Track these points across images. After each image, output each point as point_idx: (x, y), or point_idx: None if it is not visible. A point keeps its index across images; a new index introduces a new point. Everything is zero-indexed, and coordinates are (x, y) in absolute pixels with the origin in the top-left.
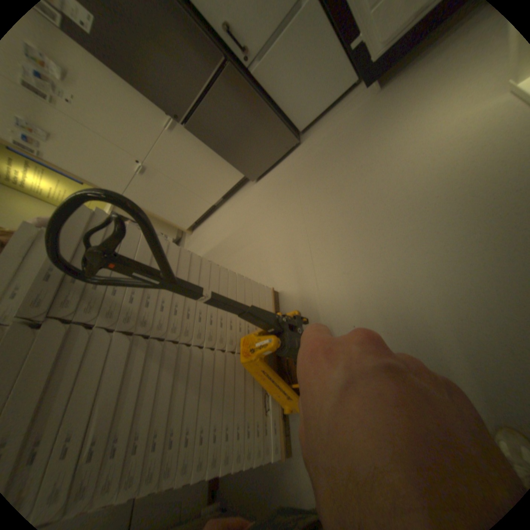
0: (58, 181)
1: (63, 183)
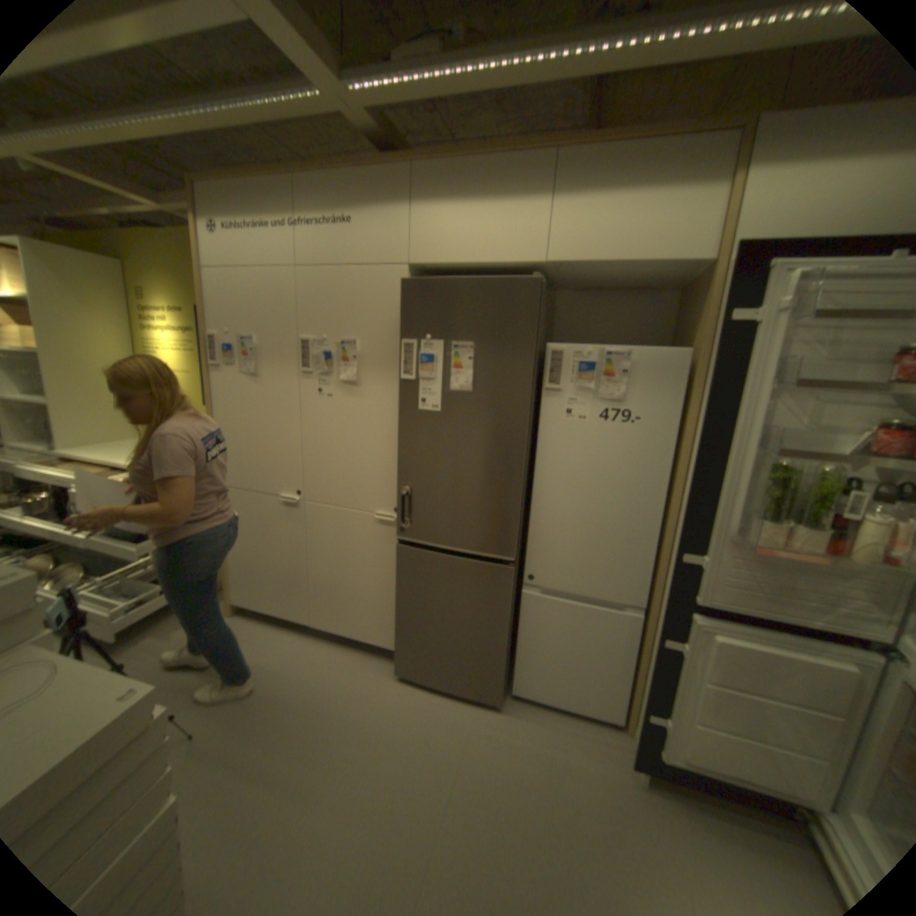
0: (185, 370)
1: (186, 377)
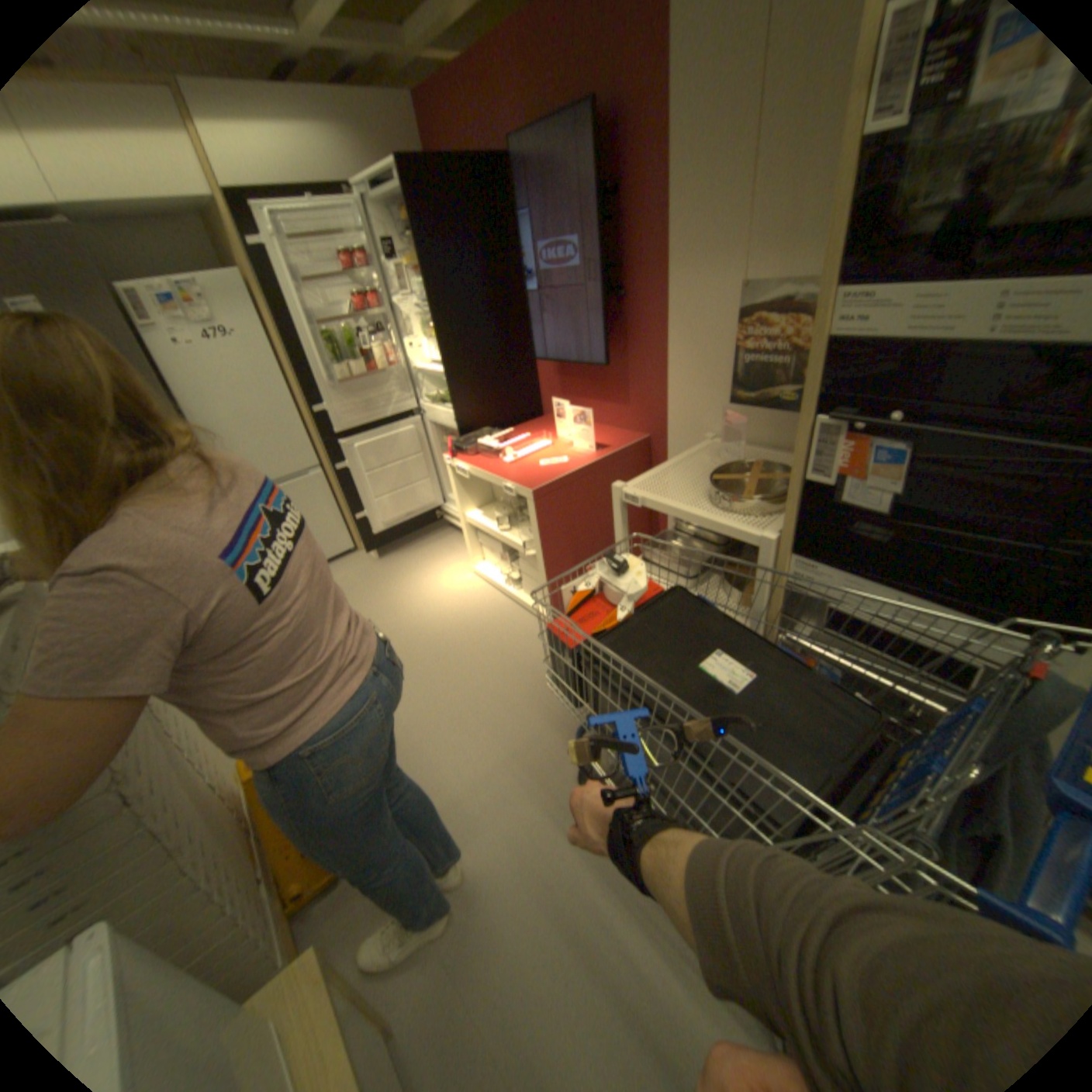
0: None
1: None
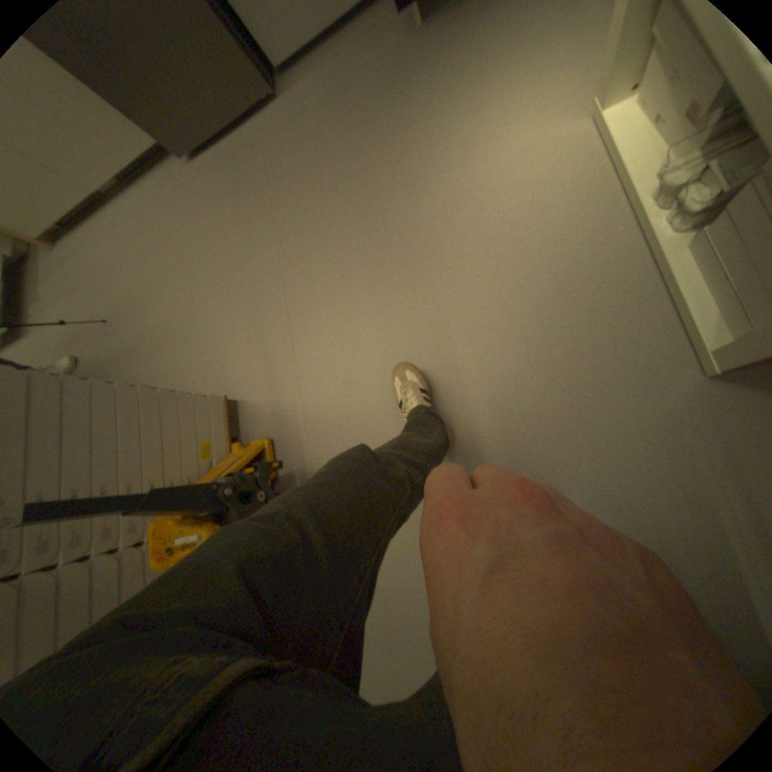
0: None
1: None
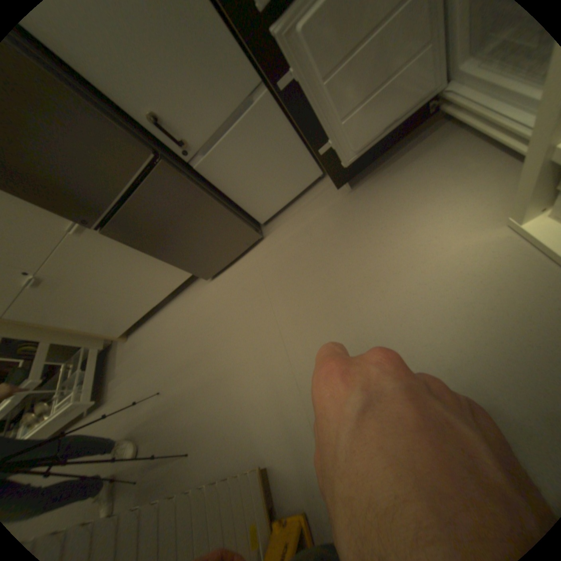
0: None
1: None
